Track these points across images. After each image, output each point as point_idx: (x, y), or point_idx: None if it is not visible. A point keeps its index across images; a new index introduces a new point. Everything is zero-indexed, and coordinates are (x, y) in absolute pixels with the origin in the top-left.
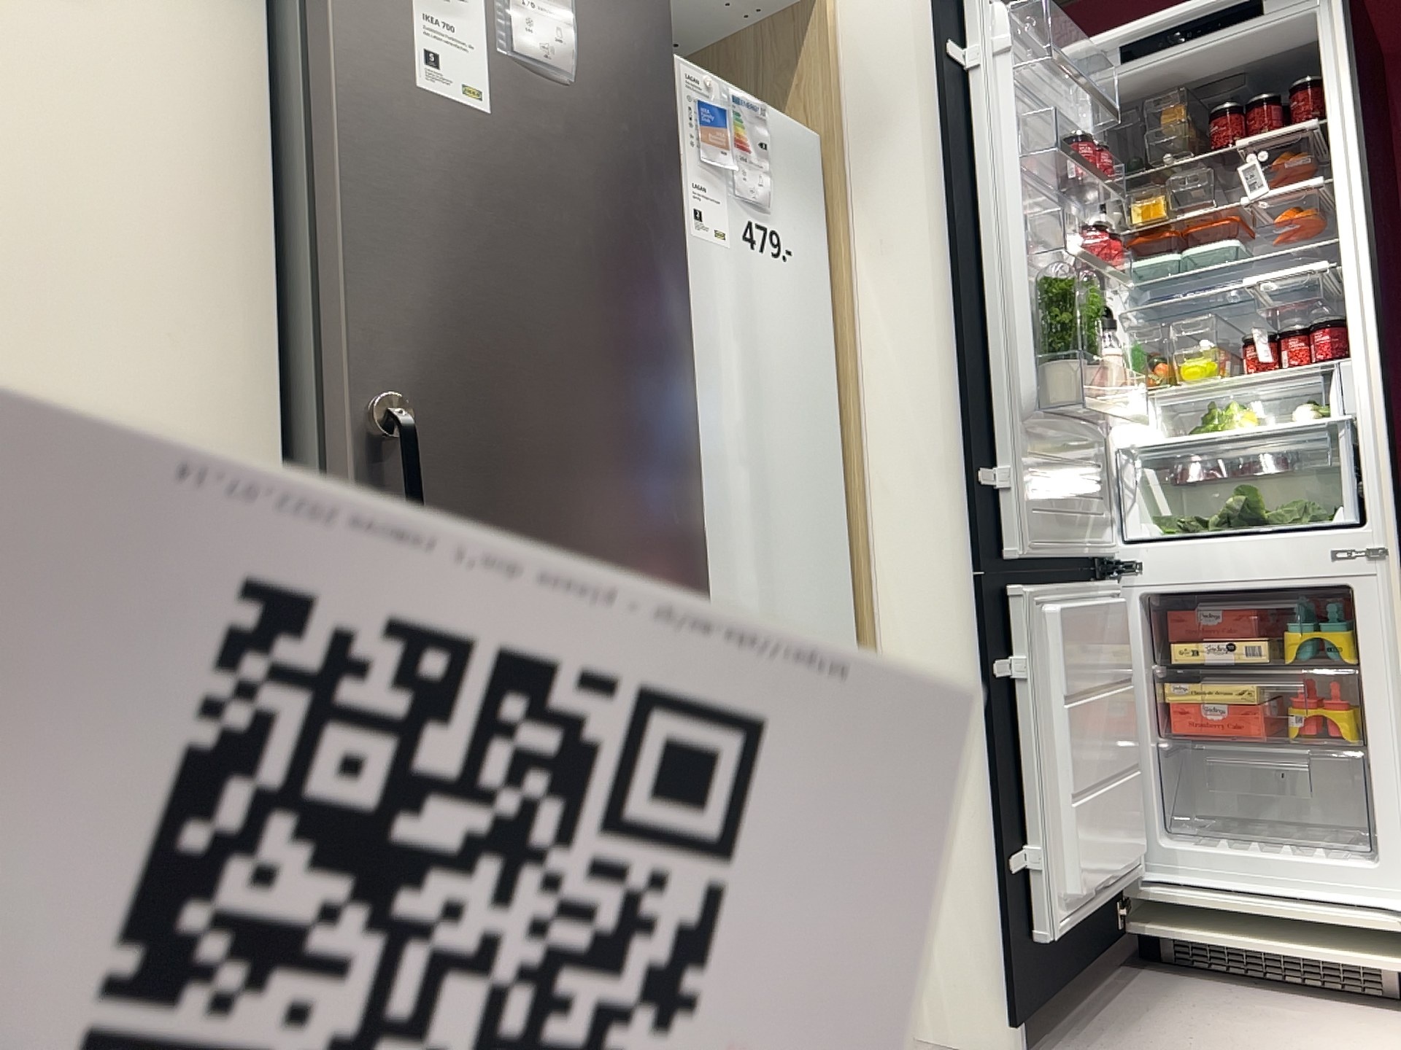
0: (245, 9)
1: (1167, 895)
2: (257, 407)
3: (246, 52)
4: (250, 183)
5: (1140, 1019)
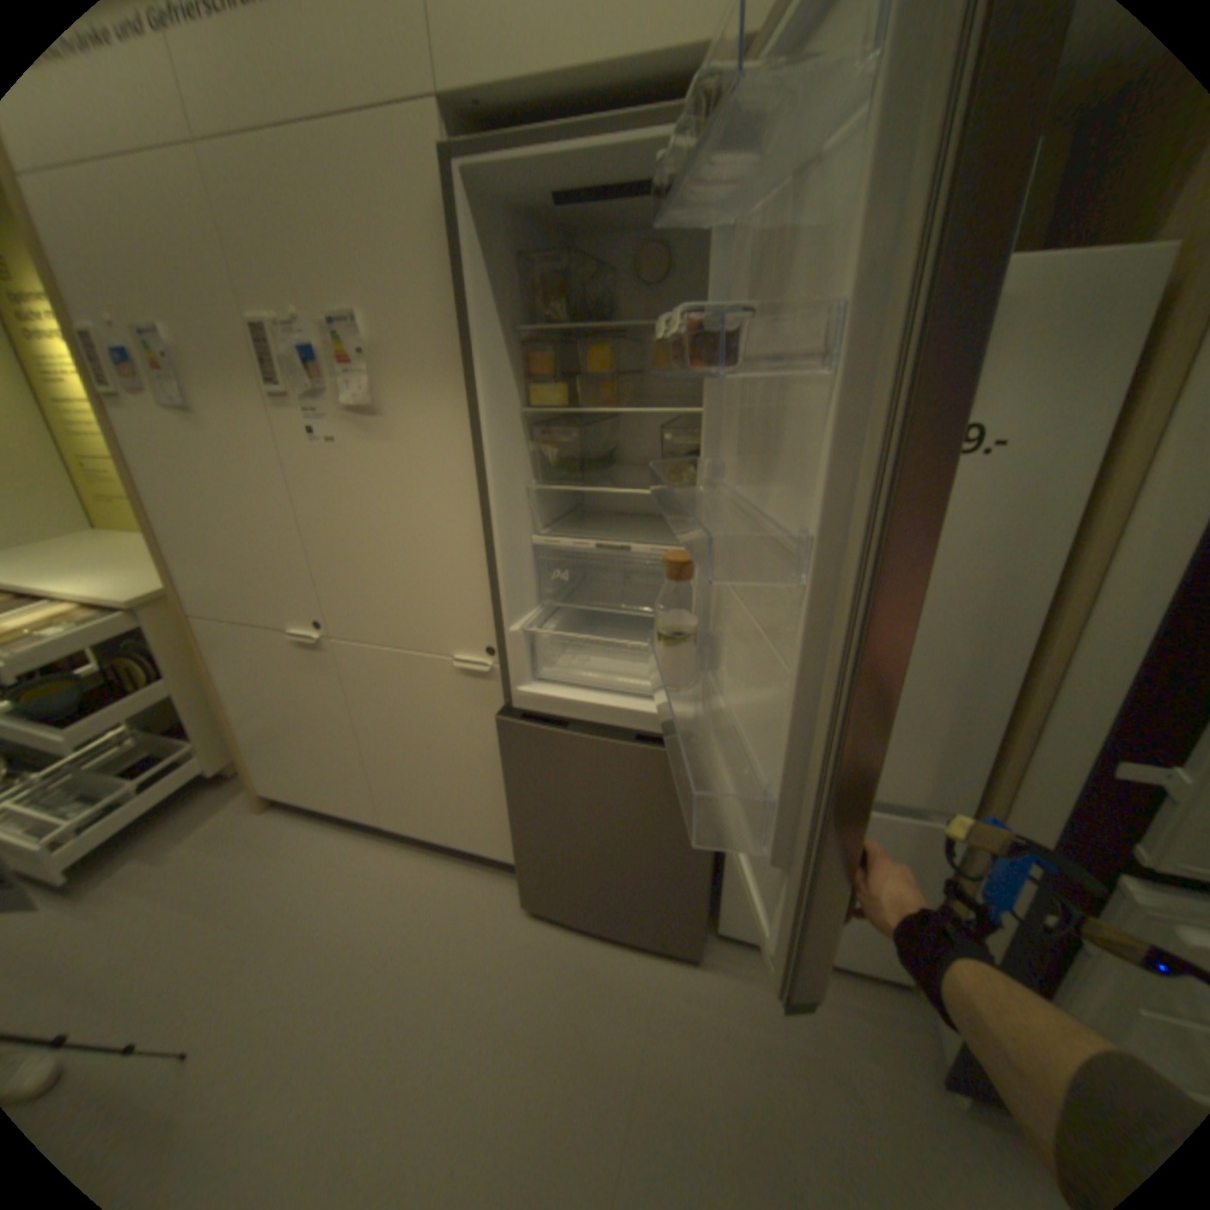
0: (463, 410)
1: None
2: (486, 594)
3: (466, 433)
4: (474, 498)
5: None
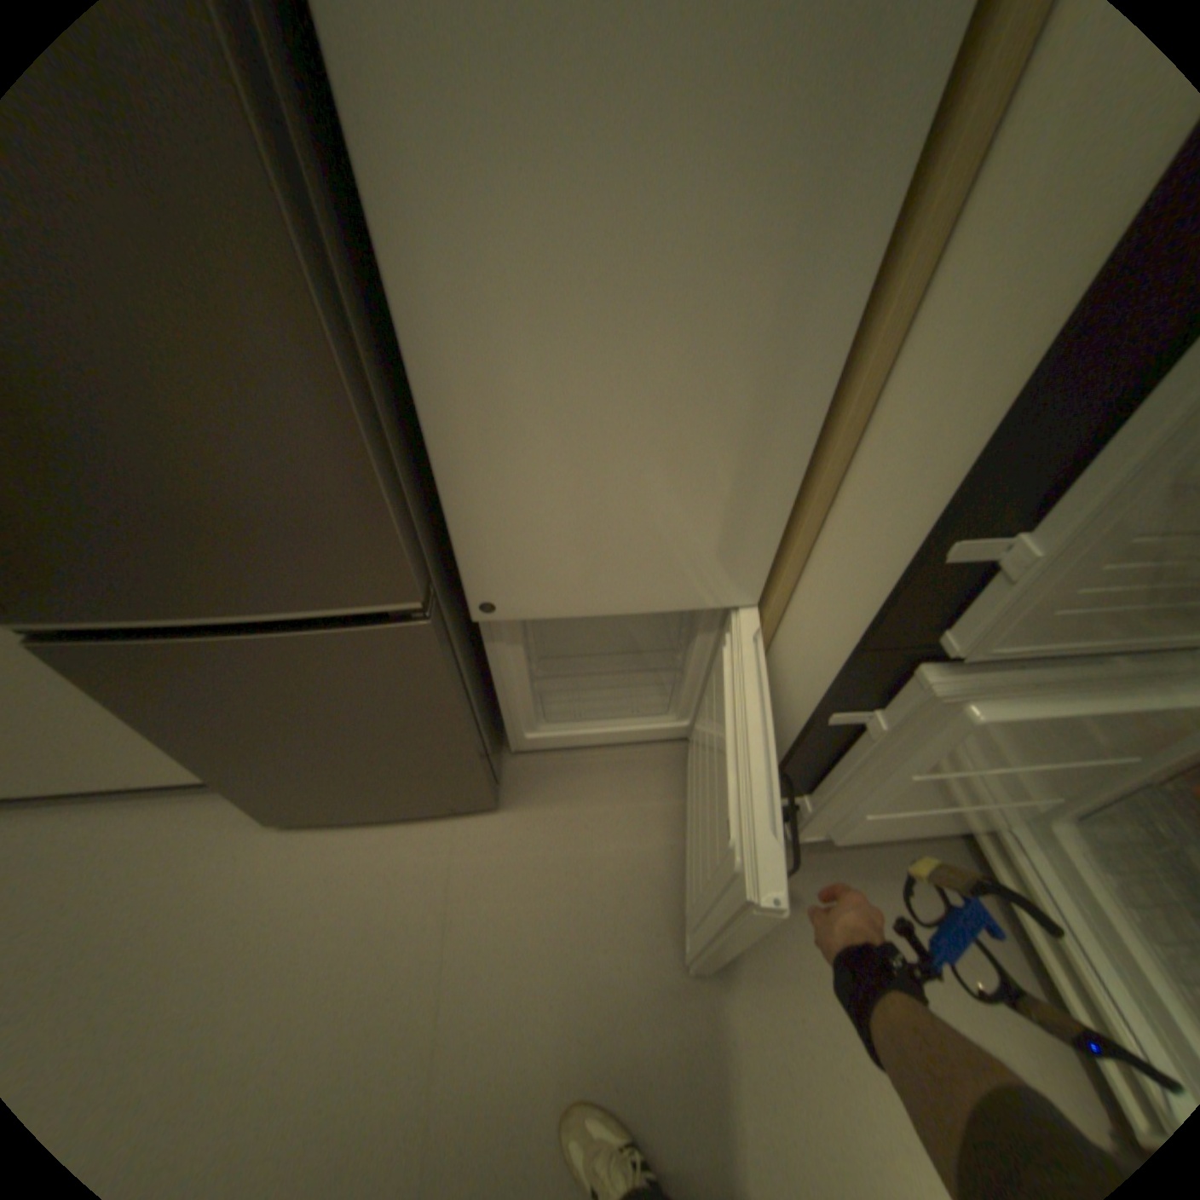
0: None
1: (1007, 848)
2: None
3: None
4: None
5: (868, 881)
